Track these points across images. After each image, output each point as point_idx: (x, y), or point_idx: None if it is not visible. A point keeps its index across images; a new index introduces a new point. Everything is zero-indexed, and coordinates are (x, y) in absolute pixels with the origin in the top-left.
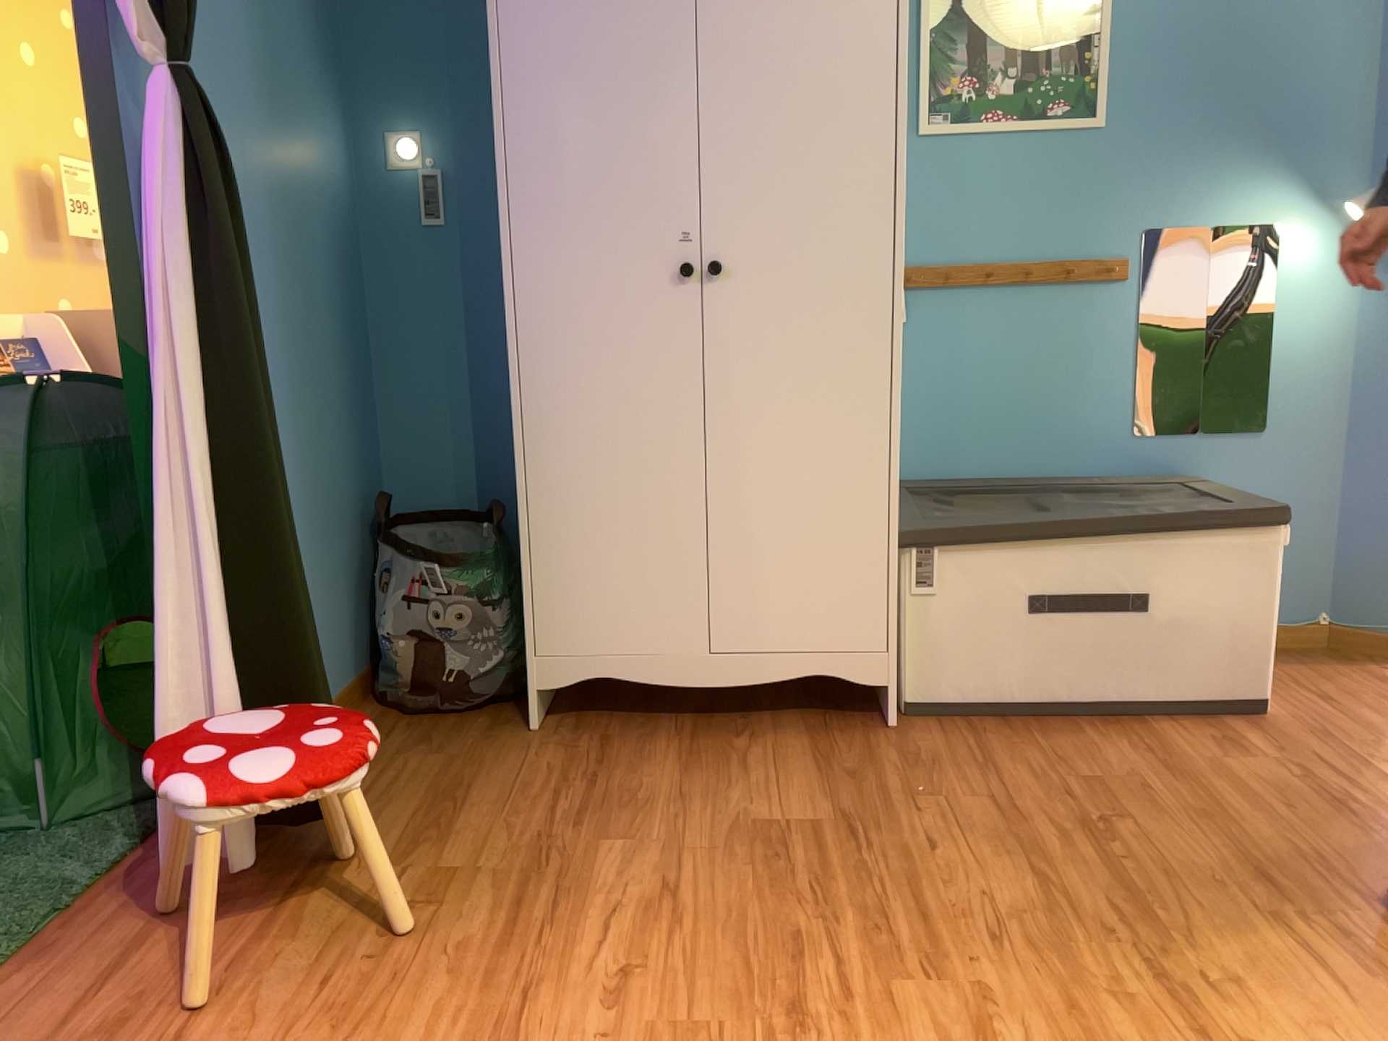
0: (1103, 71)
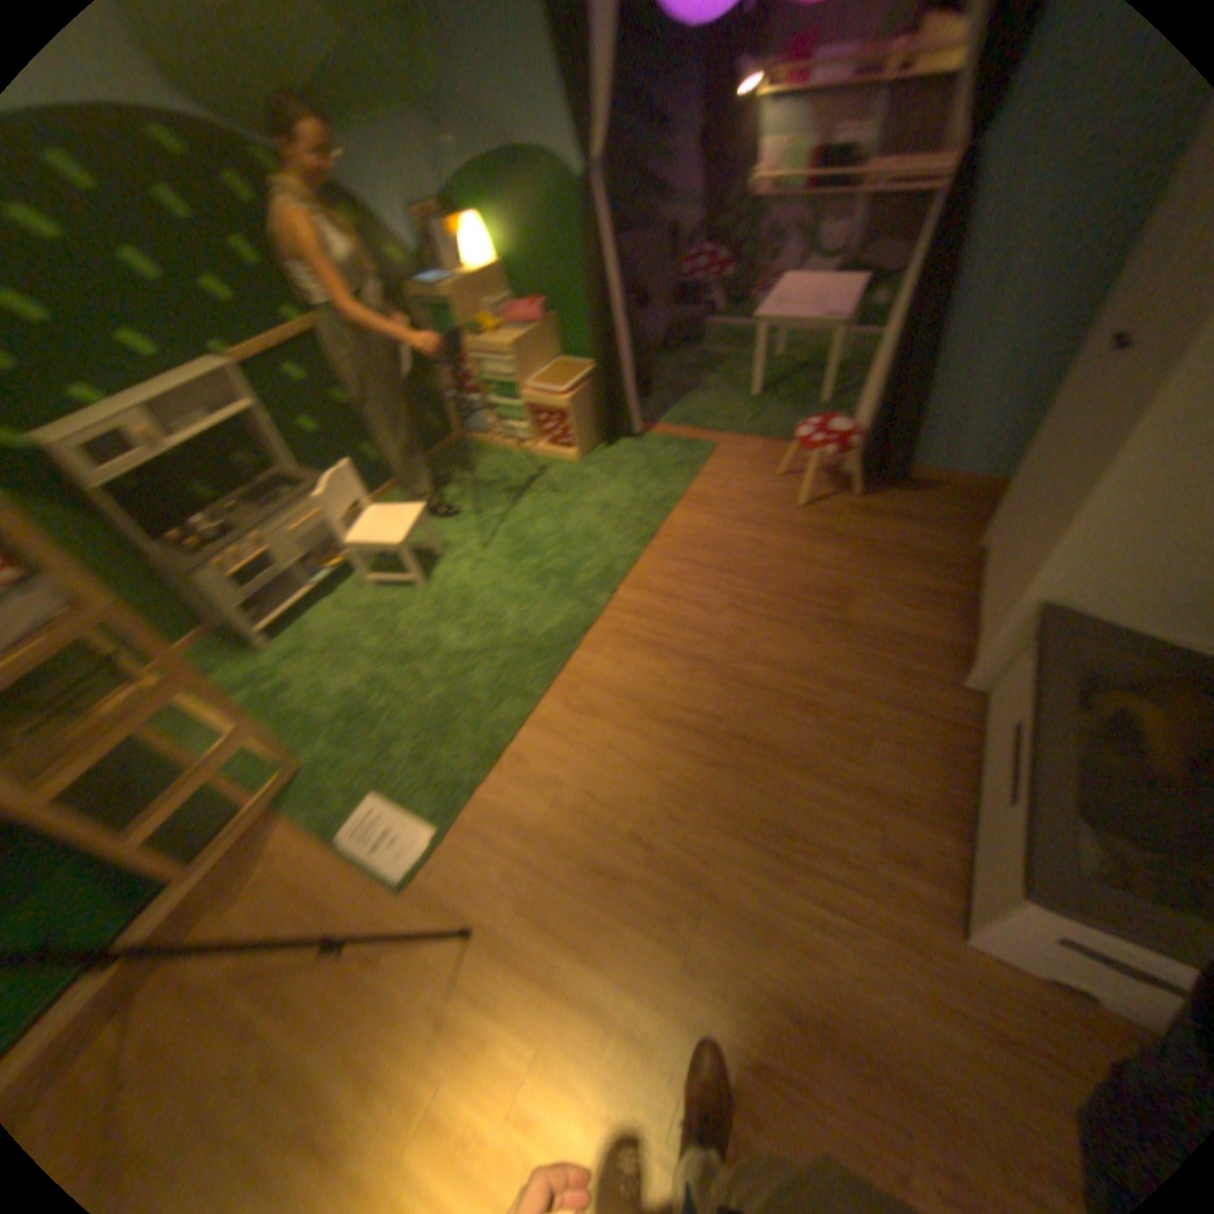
0: None
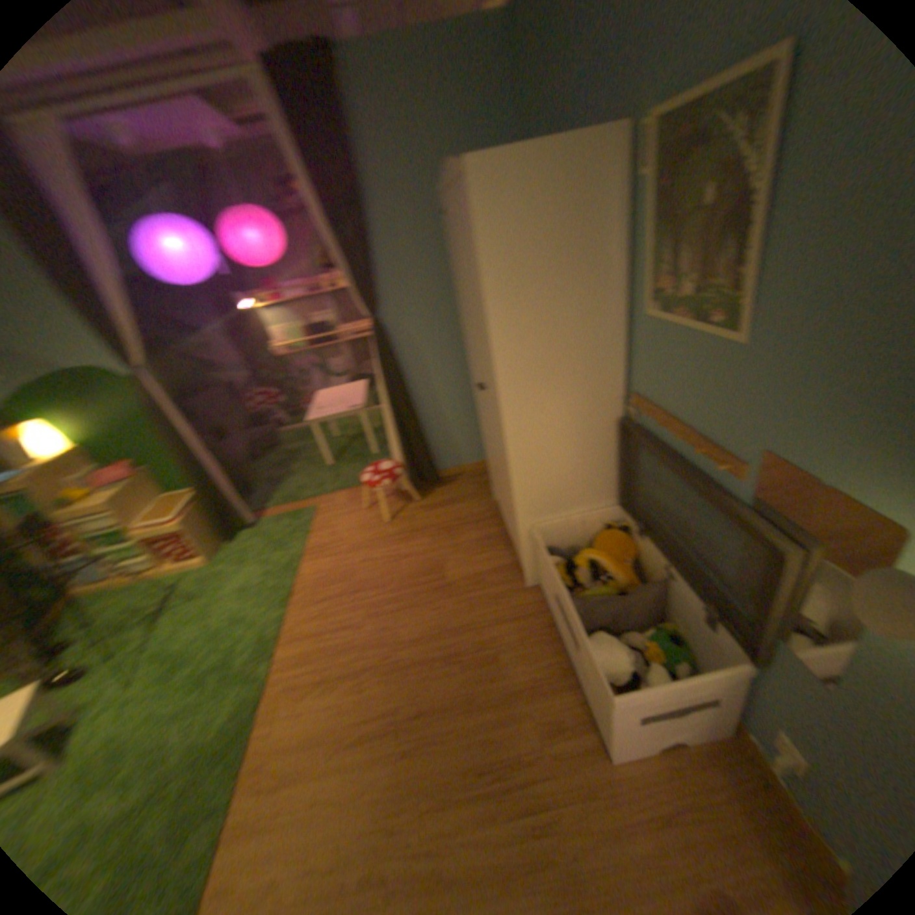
0: (752, 287)
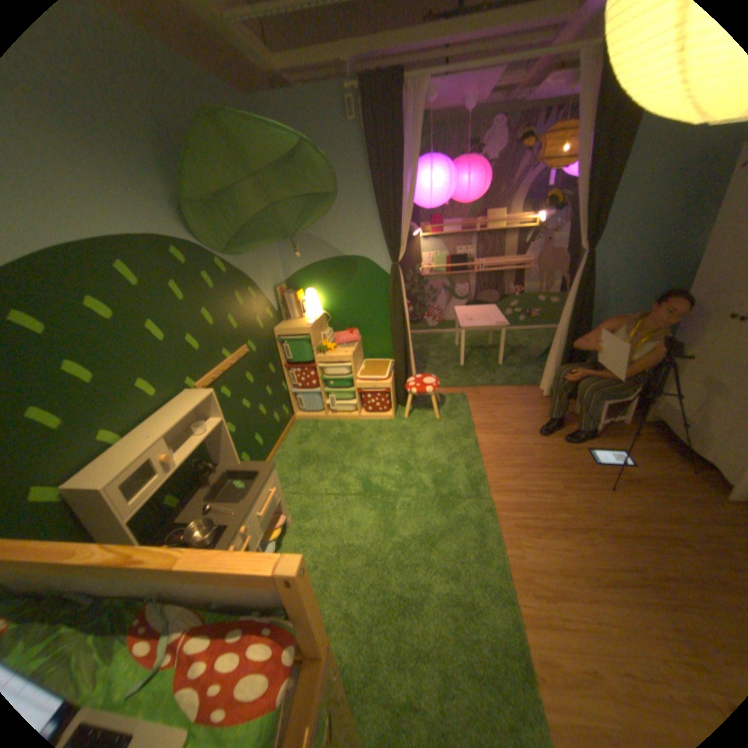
0: None
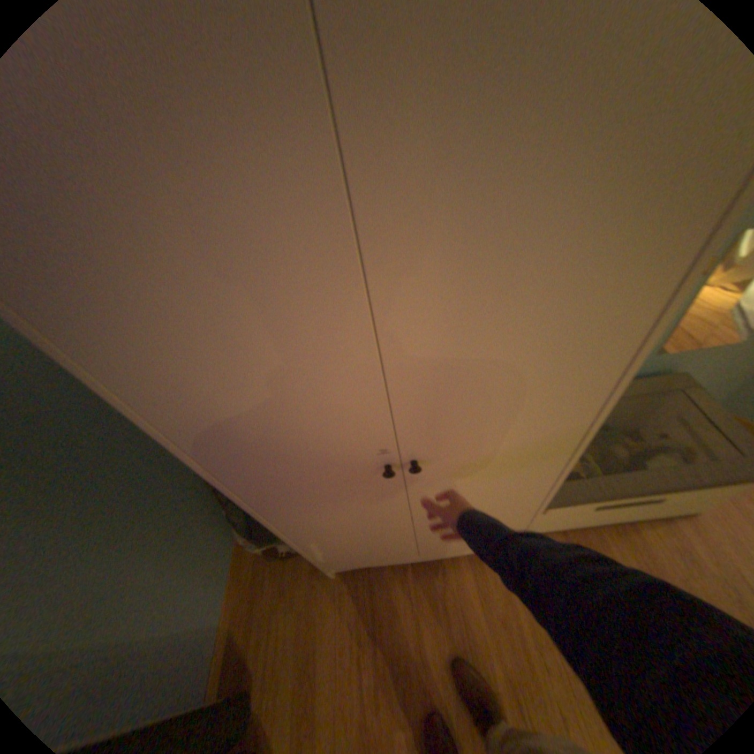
0: None
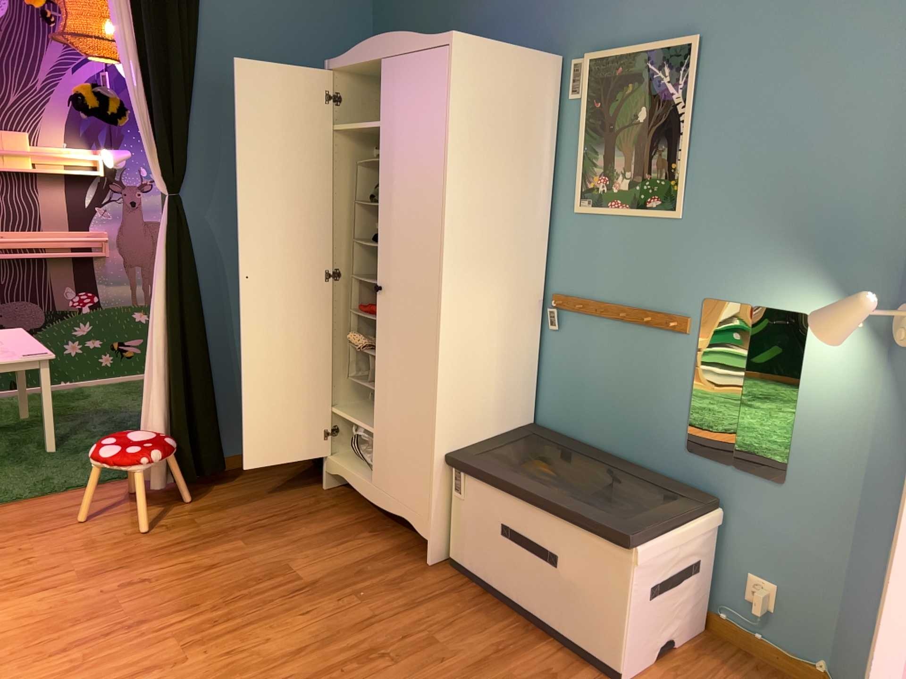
0: (681, 178)
